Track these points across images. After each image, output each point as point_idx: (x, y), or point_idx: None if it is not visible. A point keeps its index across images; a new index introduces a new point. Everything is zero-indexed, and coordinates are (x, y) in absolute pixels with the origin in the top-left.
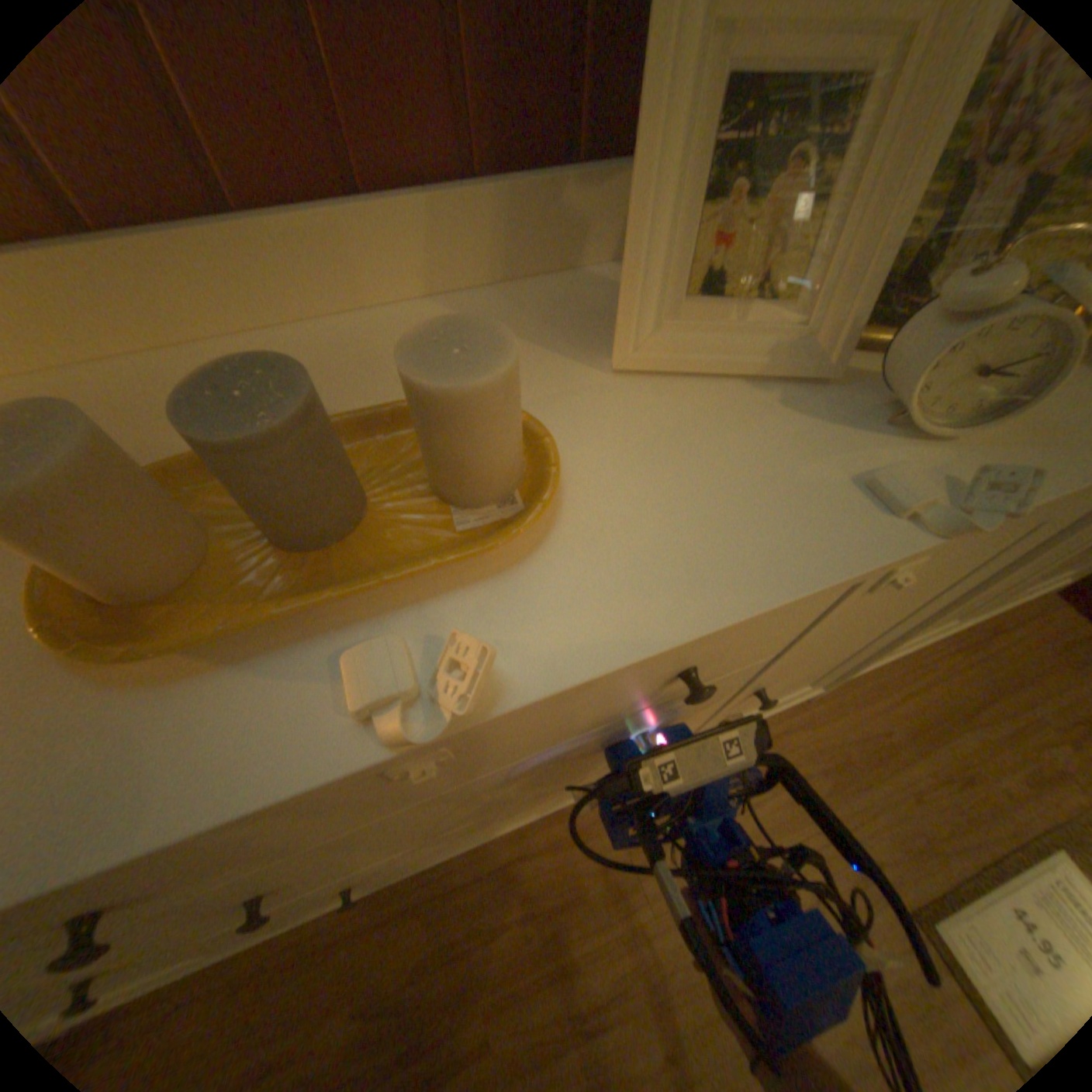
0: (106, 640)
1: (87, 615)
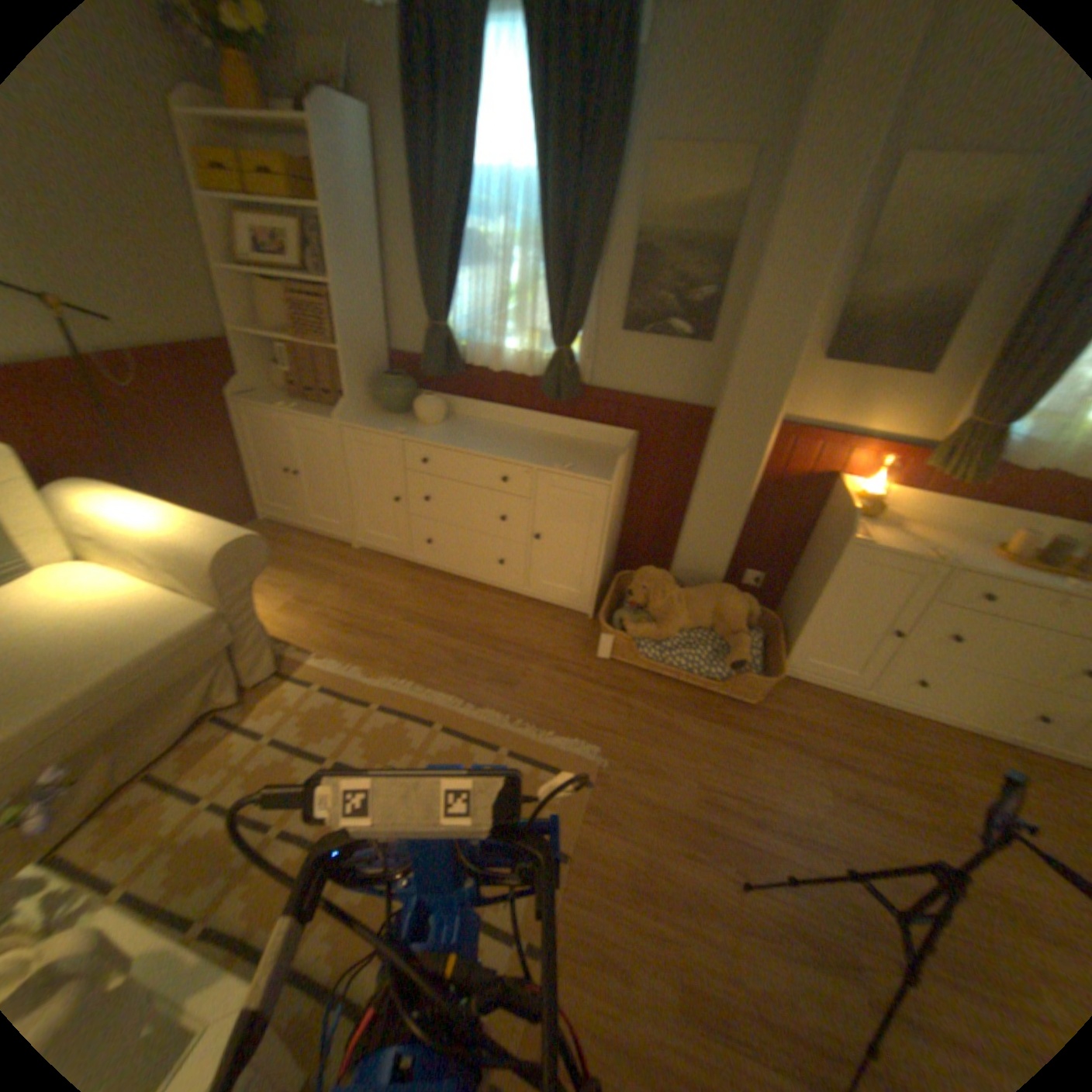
0: (1008, 562)
1: (1013, 557)
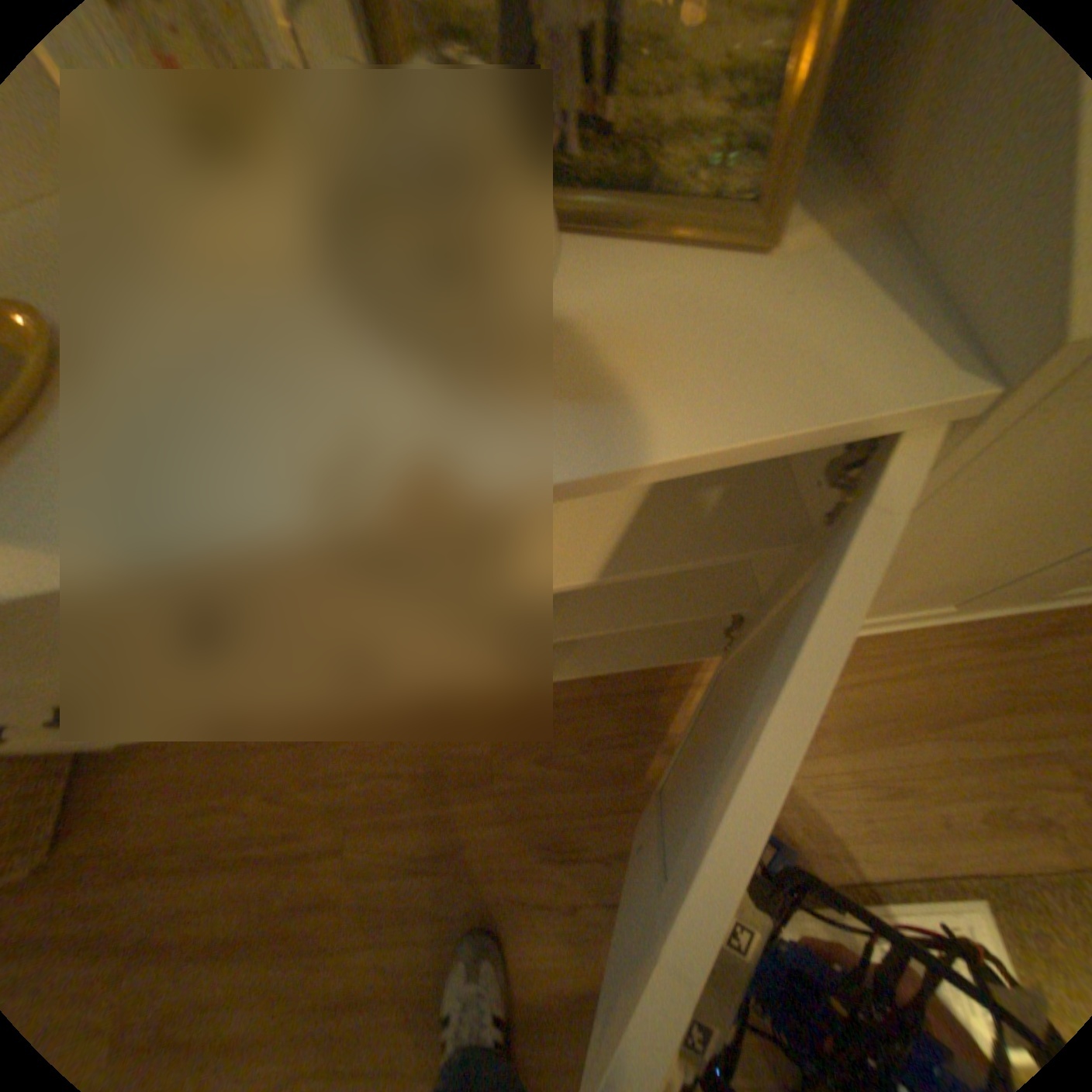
0: None
1: None
